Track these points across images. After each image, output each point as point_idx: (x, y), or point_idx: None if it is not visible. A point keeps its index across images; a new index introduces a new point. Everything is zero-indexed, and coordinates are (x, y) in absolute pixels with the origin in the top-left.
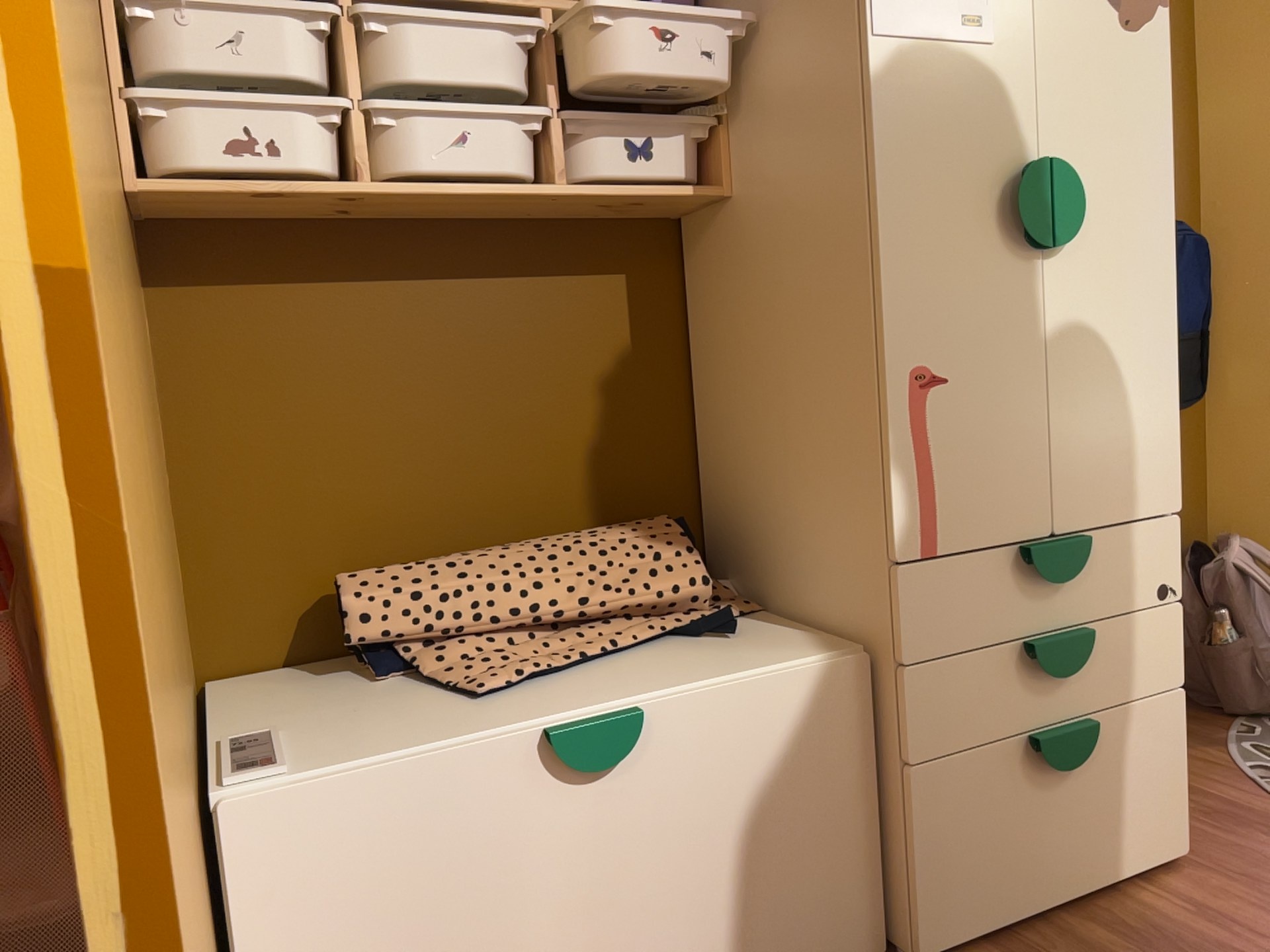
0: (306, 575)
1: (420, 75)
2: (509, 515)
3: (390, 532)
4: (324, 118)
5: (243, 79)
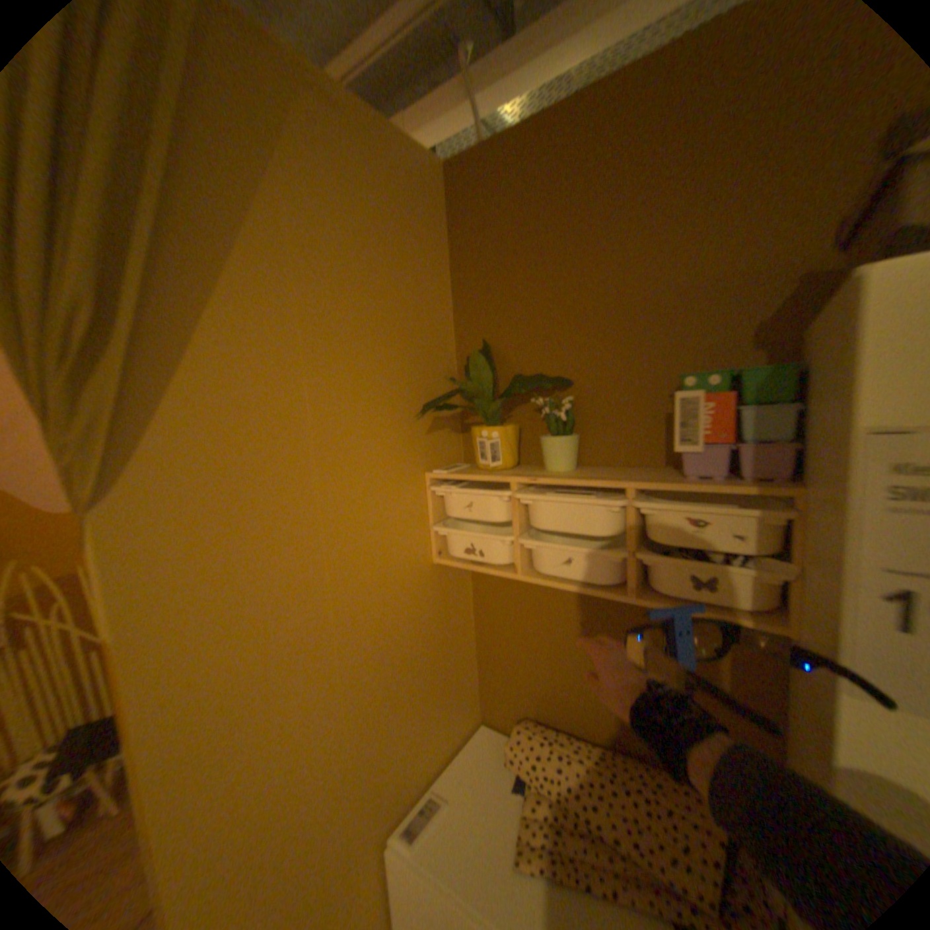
0: (520, 703)
1: (548, 522)
2: (623, 731)
3: (557, 705)
4: (504, 539)
5: (473, 519)
